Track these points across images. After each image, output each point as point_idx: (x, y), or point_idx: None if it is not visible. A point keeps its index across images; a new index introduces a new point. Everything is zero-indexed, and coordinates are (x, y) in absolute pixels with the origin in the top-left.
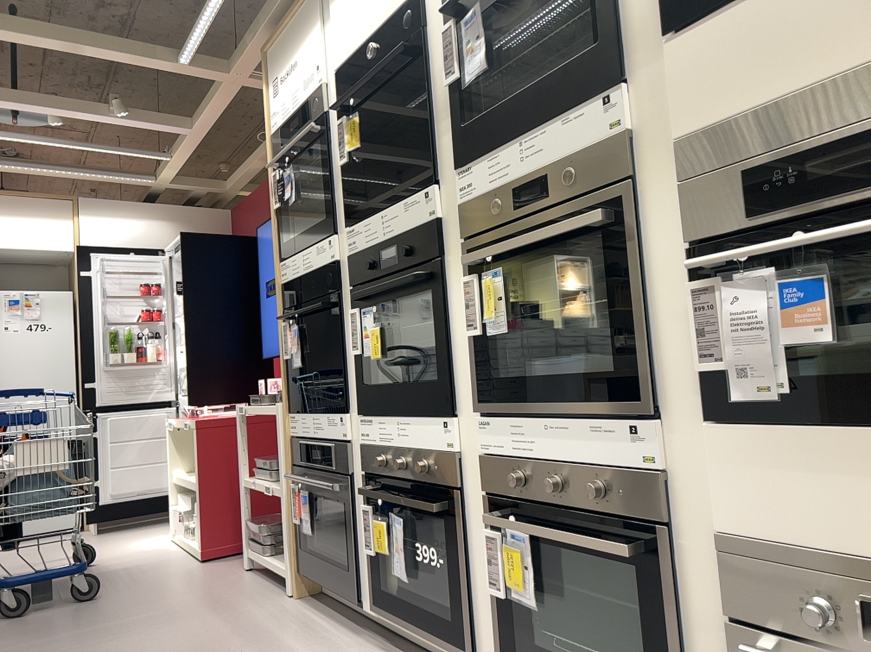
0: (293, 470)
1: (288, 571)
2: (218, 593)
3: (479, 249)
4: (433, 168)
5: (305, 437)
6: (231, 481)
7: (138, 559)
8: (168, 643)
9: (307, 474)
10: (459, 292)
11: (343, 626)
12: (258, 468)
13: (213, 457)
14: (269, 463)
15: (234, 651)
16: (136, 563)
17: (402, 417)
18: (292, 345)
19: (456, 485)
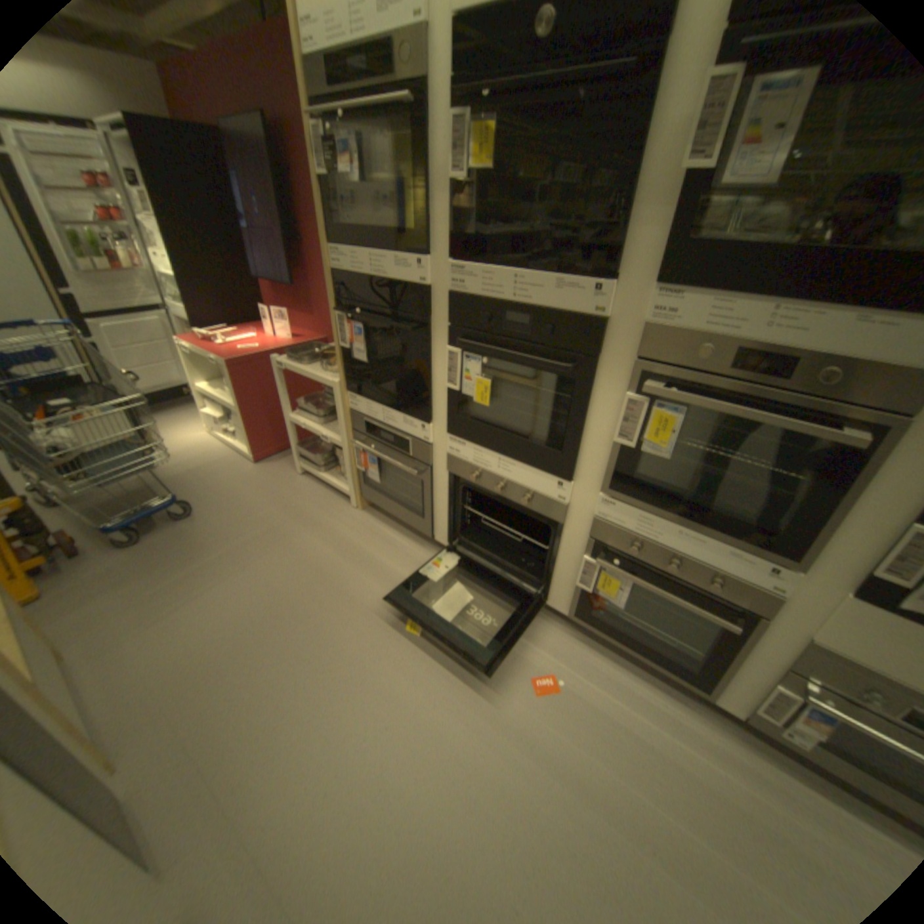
0: (355, 436)
1: (353, 496)
2: (295, 507)
3: (659, 379)
4: (614, 258)
5: (372, 420)
6: (265, 407)
7: (193, 462)
8: (293, 572)
9: (375, 446)
10: (611, 398)
11: (414, 543)
12: (301, 412)
13: (246, 391)
14: (317, 414)
15: (351, 577)
16: (195, 468)
17: (506, 458)
18: (354, 342)
19: (560, 523)
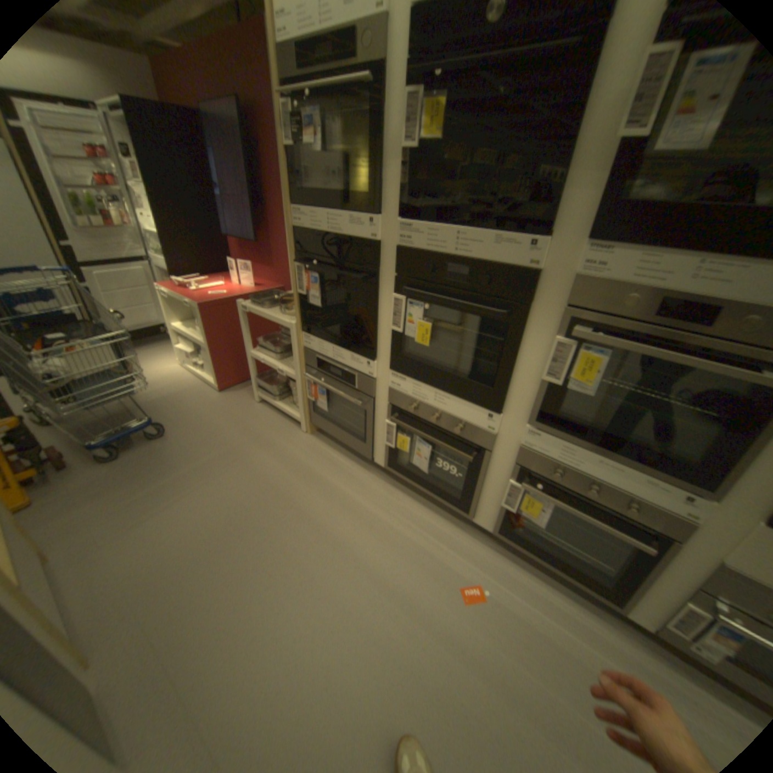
0: (307, 369)
1: (303, 422)
2: (253, 430)
3: (586, 324)
4: (548, 217)
5: (323, 356)
6: (230, 344)
7: (167, 389)
8: (250, 486)
9: (324, 378)
10: (540, 340)
11: (356, 463)
12: (261, 348)
13: (215, 330)
14: (275, 350)
15: (301, 492)
16: (168, 394)
17: (441, 391)
18: (310, 288)
19: (489, 449)
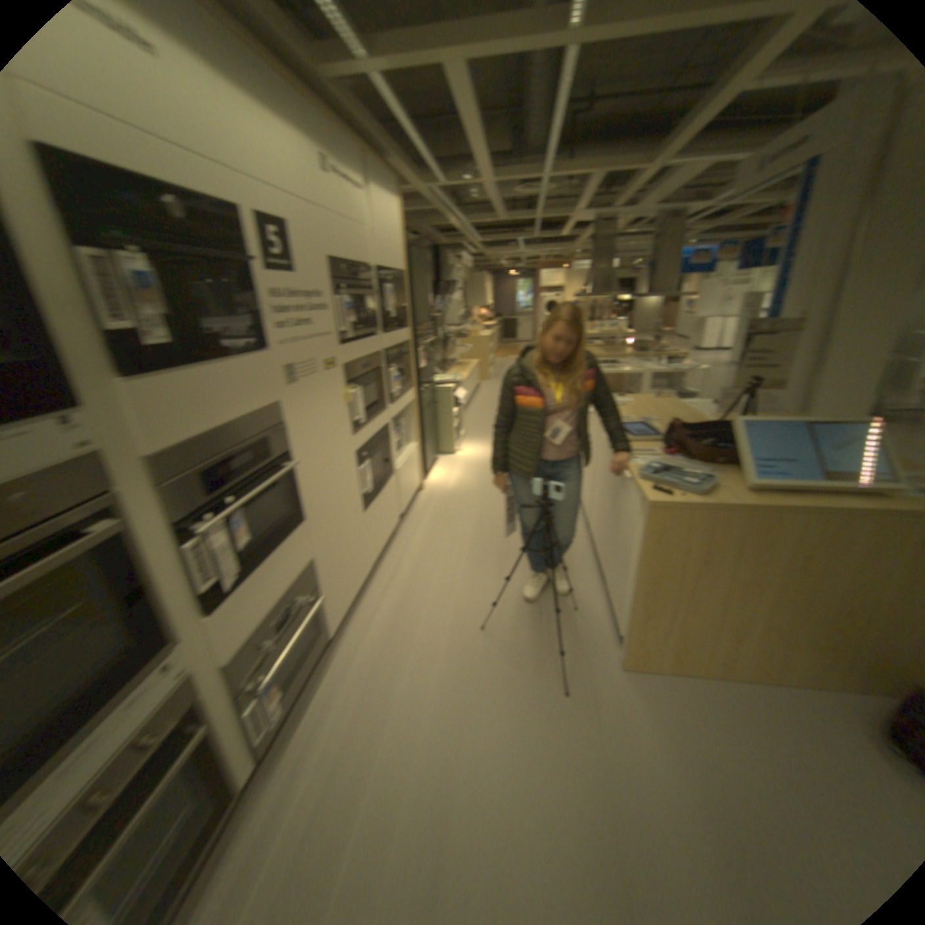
0: None
1: None
2: None
3: None
4: None
5: None
6: None
7: None
8: None
9: None
10: None
11: None
12: None
13: None
14: None
15: None
16: None
17: None
18: None
19: None
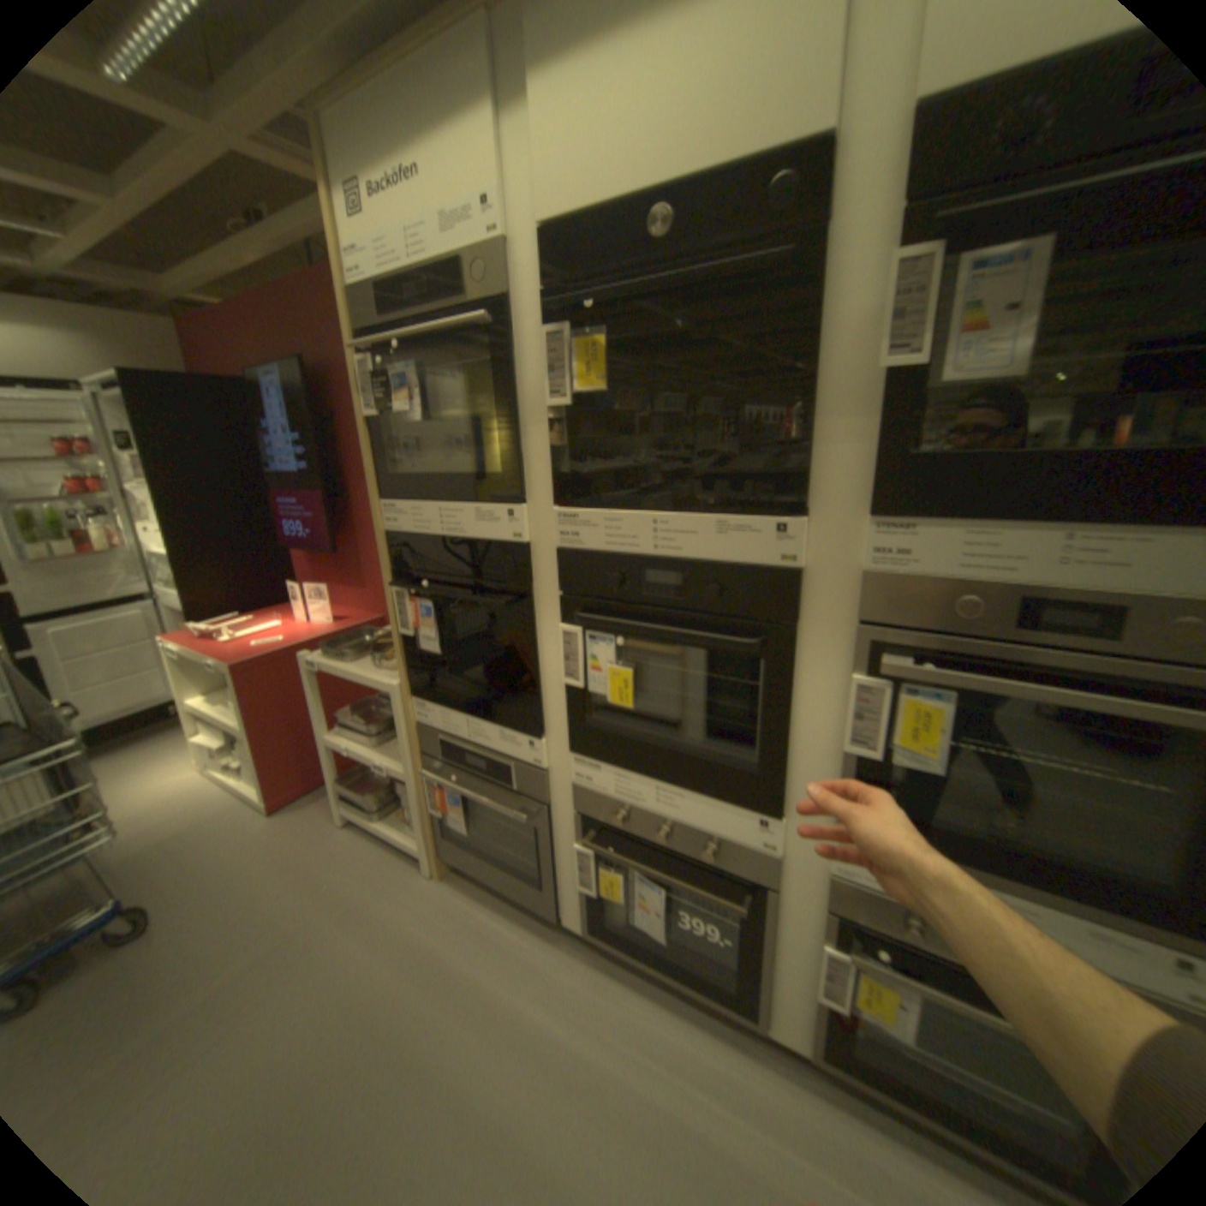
0: (424, 760)
1: (424, 857)
2: (328, 887)
3: (900, 649)
4: (797, 487)
5: (451, 735)
6: (288, 724)
7: (168, 823)
8: (317, 1023)
9: (456, 774)
10: (825, 682)
11: (527, 931)
12: (342, 728)
13: (260, 705)
14: (366, 729)
15: (422, 1020)
16: (168, 834)
17: (667, 783)
18: (420, 624)
19: (773, 888)
